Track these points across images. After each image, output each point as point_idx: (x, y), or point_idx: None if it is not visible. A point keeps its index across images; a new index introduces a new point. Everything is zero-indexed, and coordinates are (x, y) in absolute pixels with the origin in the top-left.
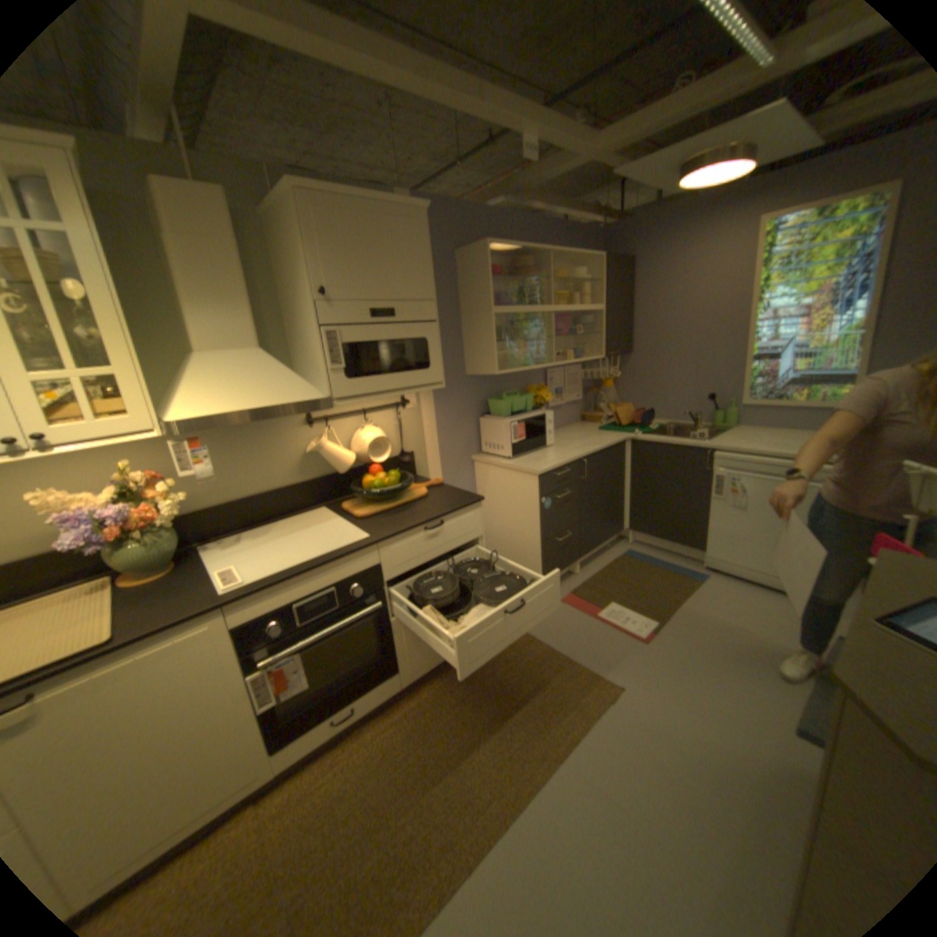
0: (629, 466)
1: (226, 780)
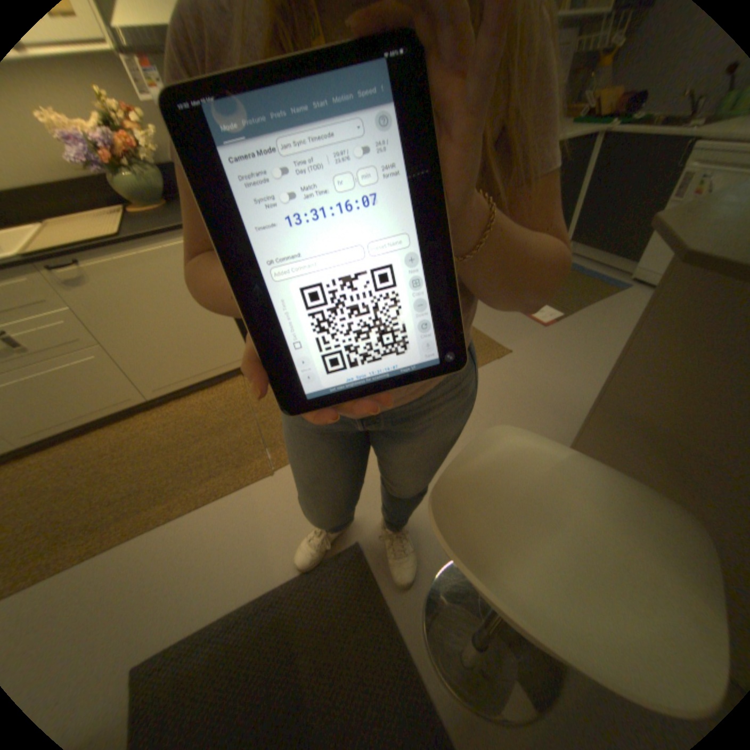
0: (592, 167)
1: (221, 354)
